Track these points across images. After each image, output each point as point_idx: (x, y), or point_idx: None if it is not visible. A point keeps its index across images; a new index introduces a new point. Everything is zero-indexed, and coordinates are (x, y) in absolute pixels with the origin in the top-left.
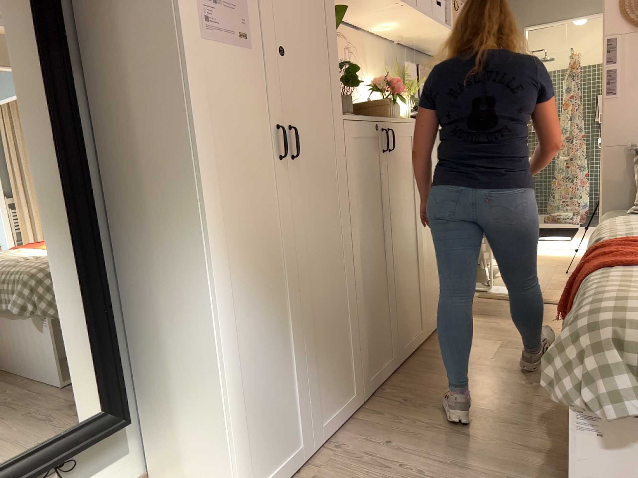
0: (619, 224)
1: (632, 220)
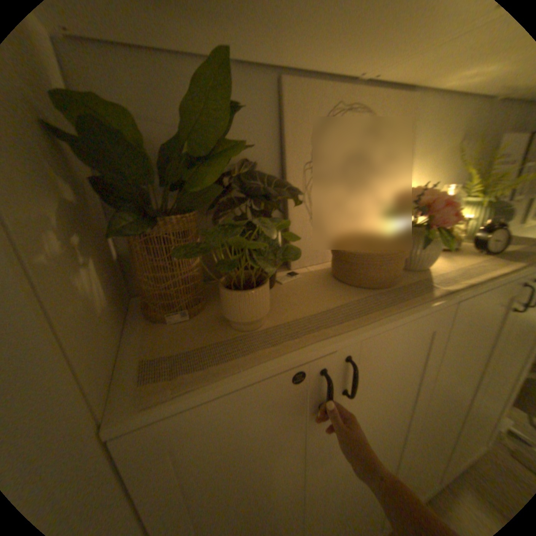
0: None
1: None
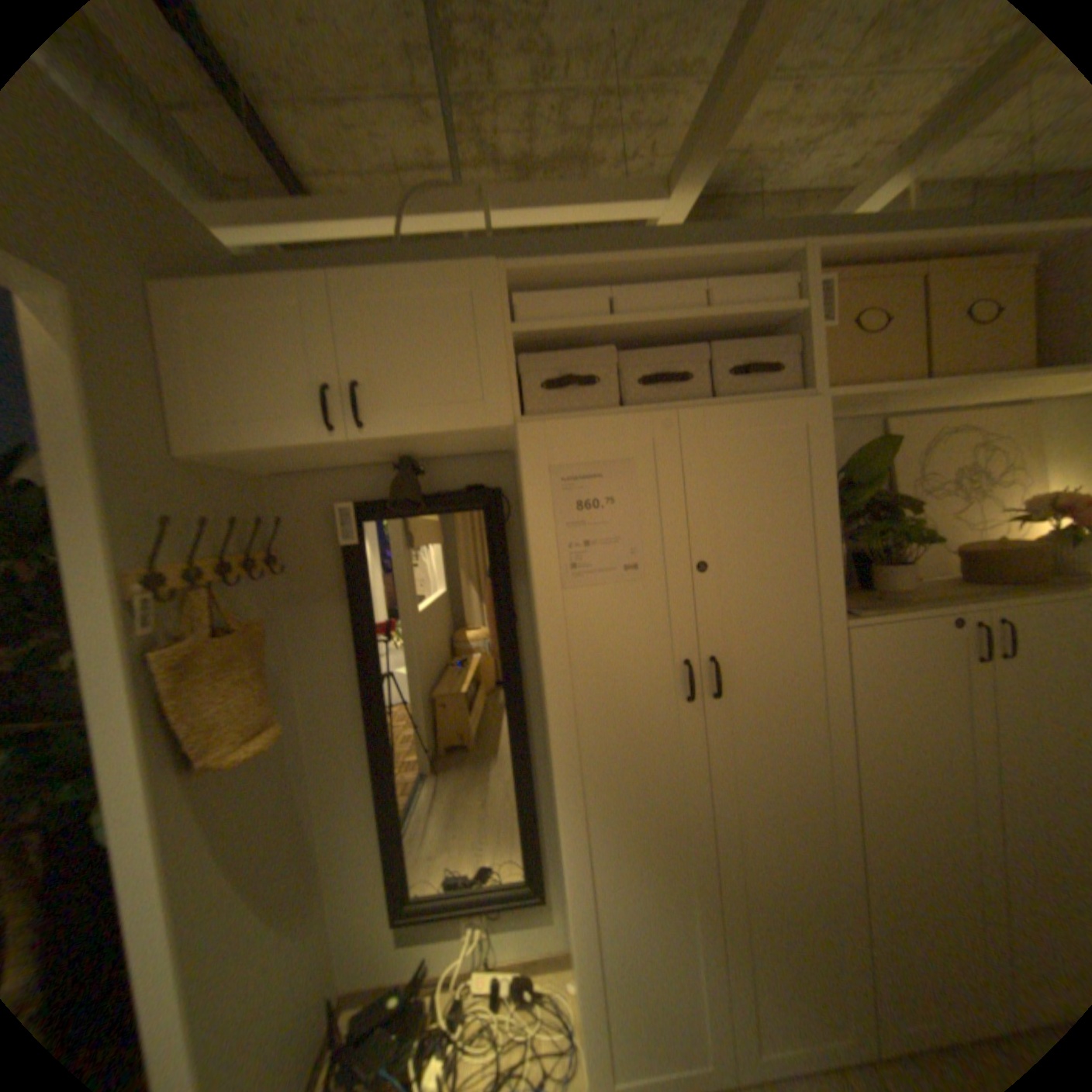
0: None
1: None
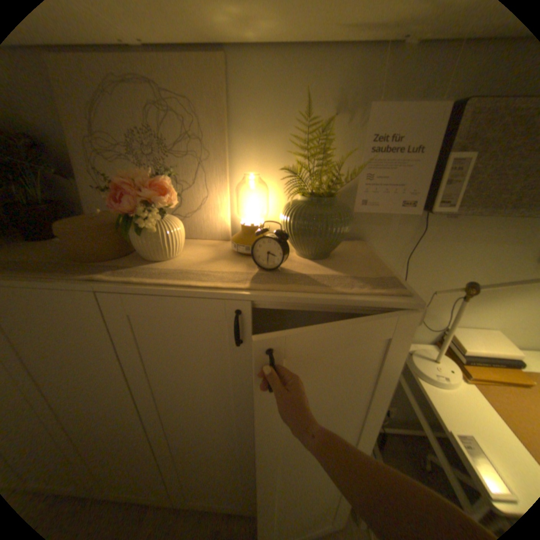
0: None
1: None
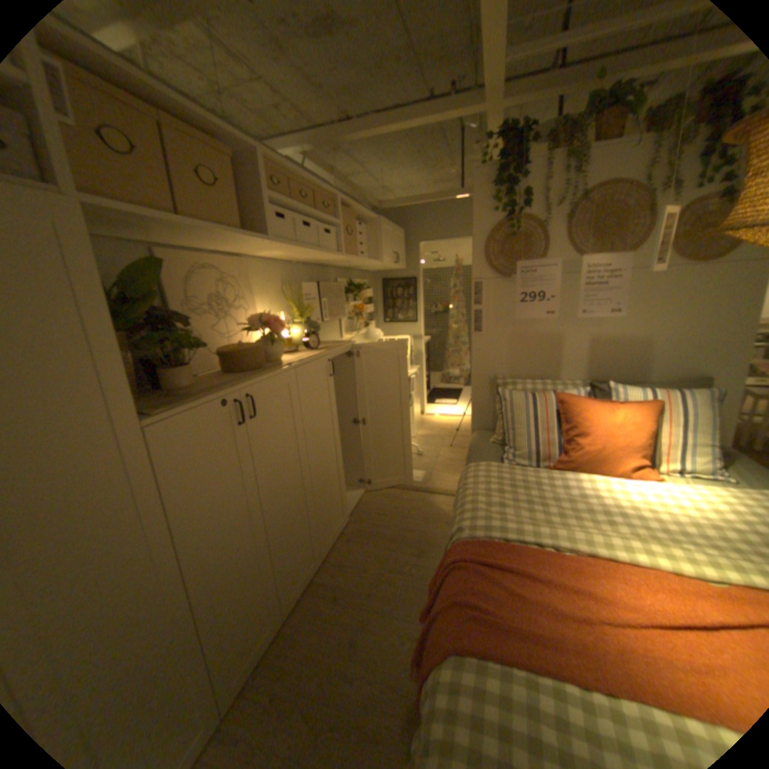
0: (479, 483)
1: (491, 474)
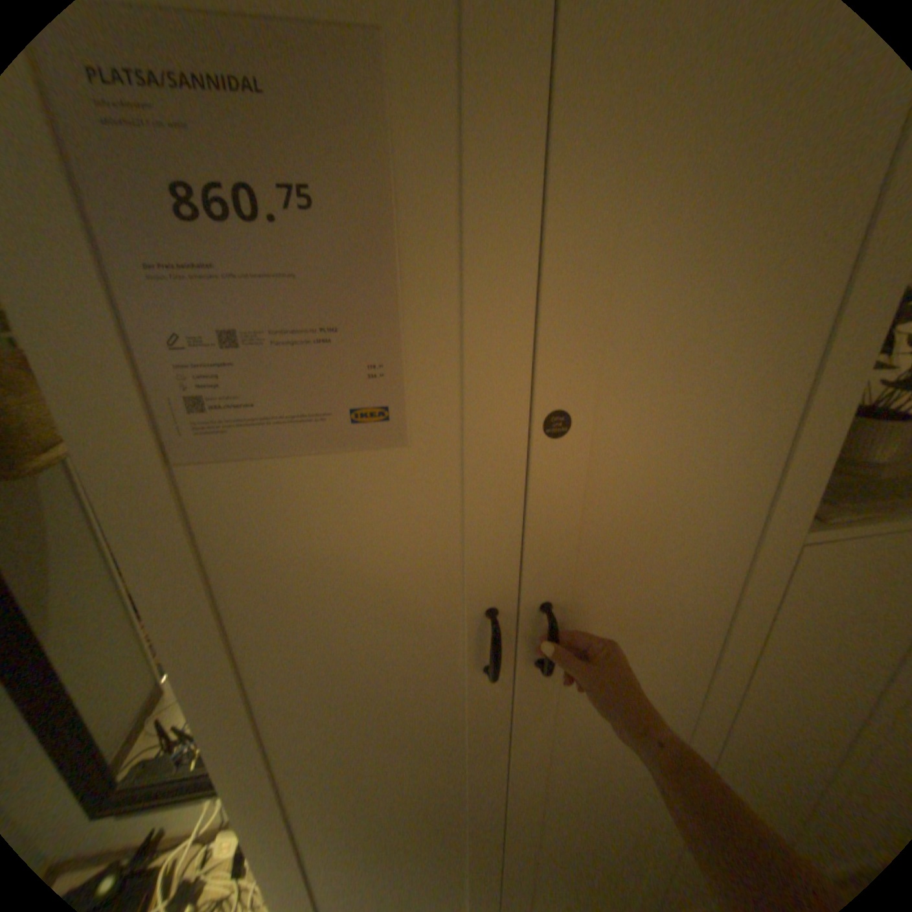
0: None
1: None
